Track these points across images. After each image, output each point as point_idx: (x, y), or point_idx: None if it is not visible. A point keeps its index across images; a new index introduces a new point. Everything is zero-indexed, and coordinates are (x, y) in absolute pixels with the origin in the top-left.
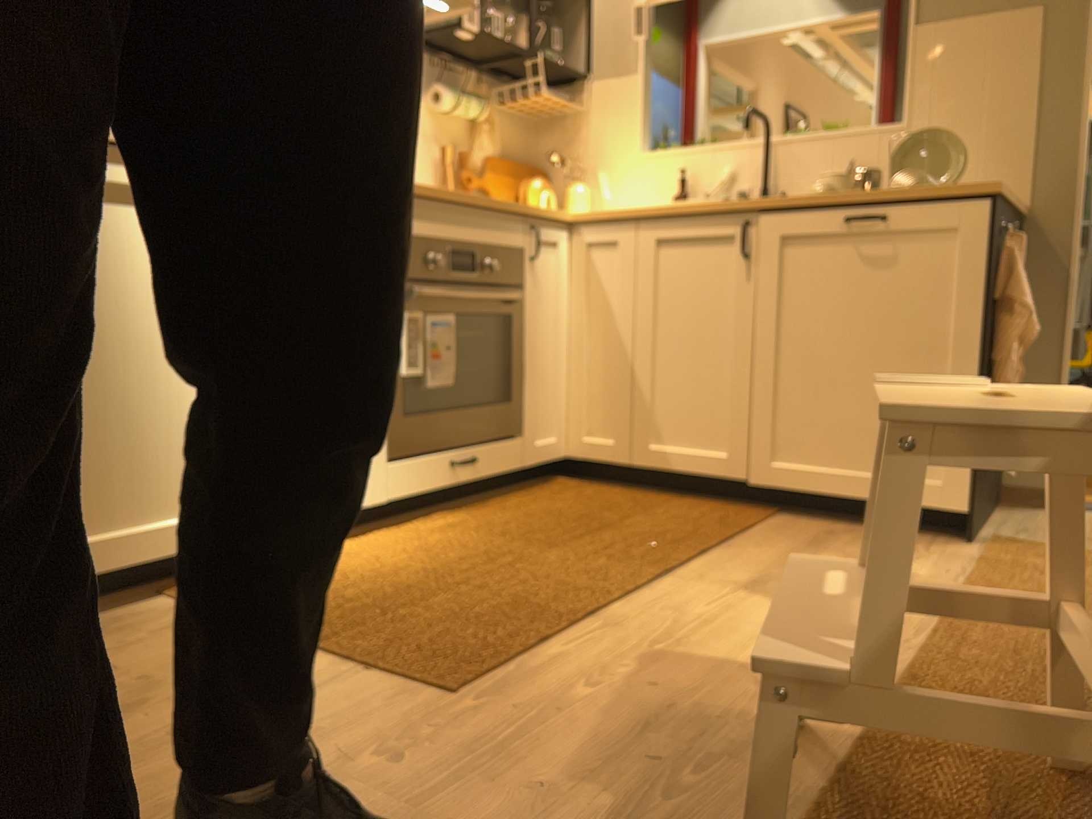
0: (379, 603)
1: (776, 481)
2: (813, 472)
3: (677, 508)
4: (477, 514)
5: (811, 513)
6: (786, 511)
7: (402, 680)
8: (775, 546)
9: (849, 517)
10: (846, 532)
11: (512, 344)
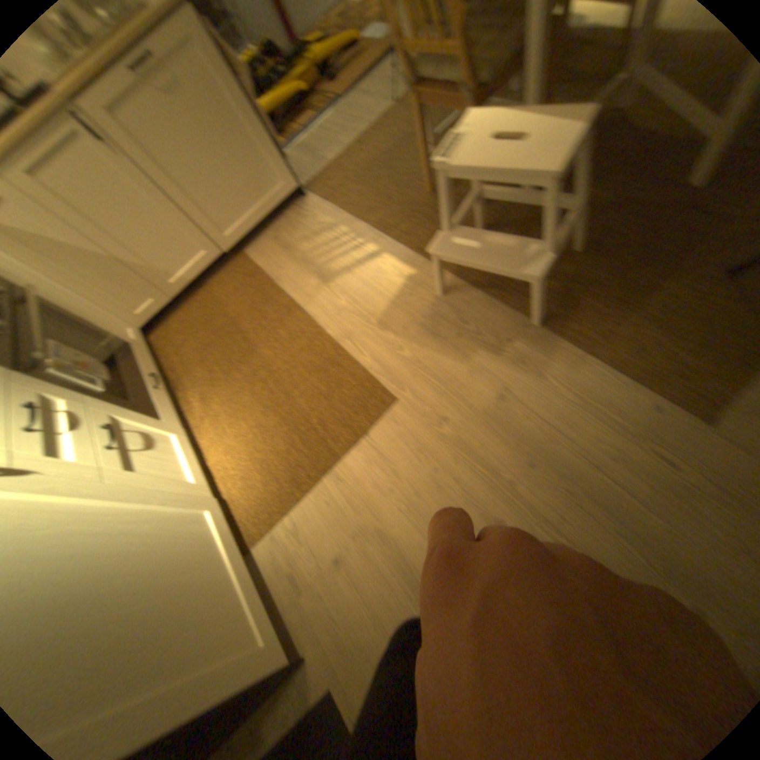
0: (302, 430)
1: (232, 242)
2: (241, 224)
3: (224, 291)
4: (193, 385)
5: (248, 240)
6: (243, 248)
7: (387, 416)
8: (286, 262)
9: (261, 227)
10: (278, 233)
11: (64, 317)
